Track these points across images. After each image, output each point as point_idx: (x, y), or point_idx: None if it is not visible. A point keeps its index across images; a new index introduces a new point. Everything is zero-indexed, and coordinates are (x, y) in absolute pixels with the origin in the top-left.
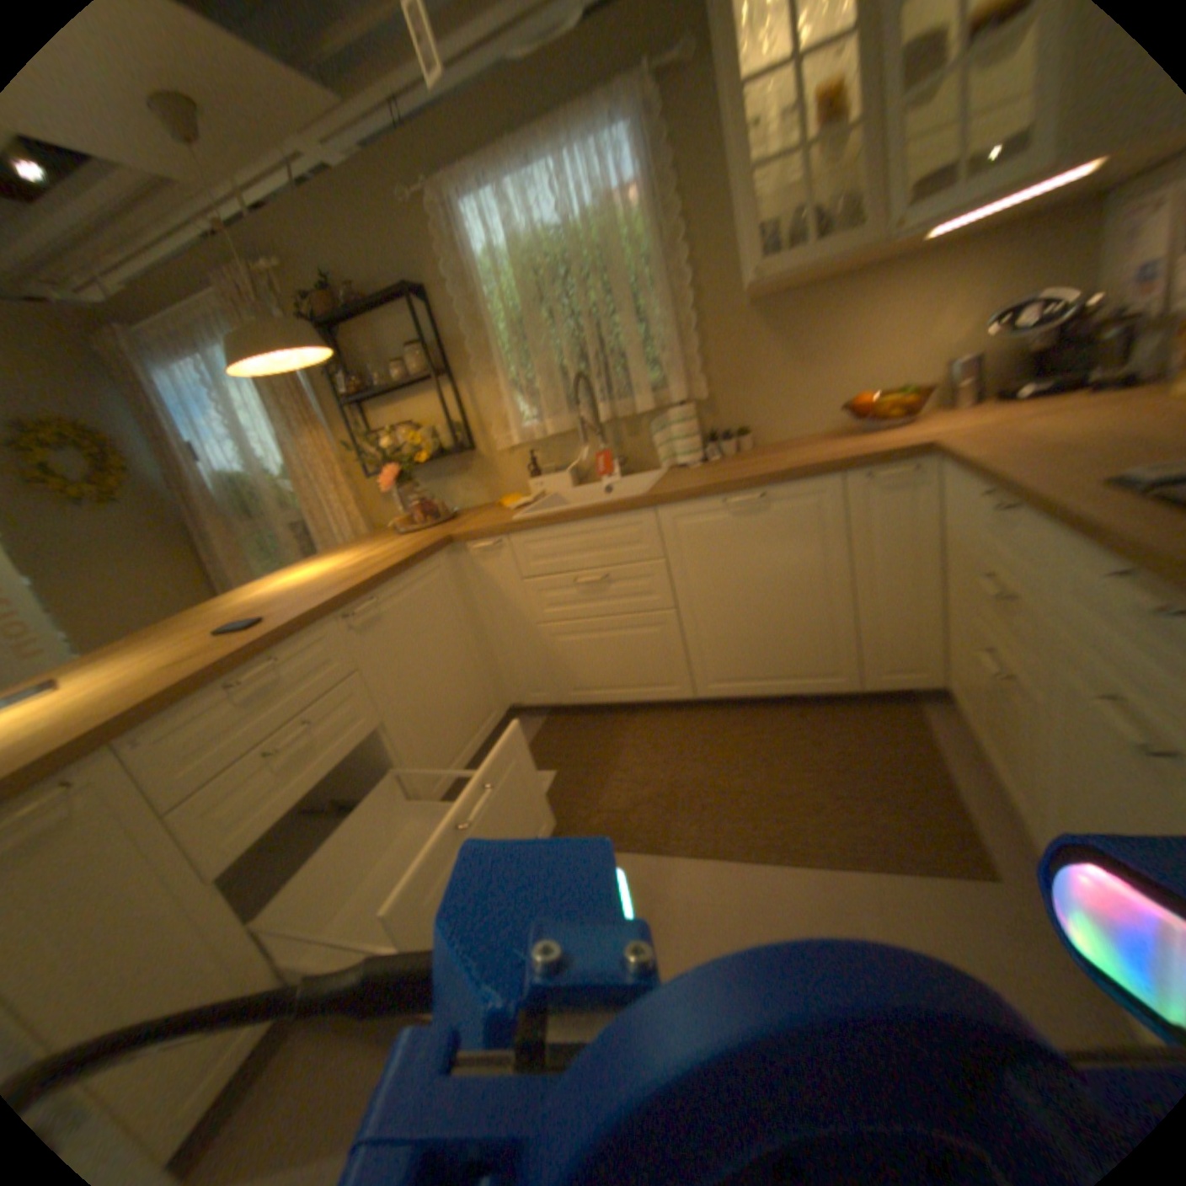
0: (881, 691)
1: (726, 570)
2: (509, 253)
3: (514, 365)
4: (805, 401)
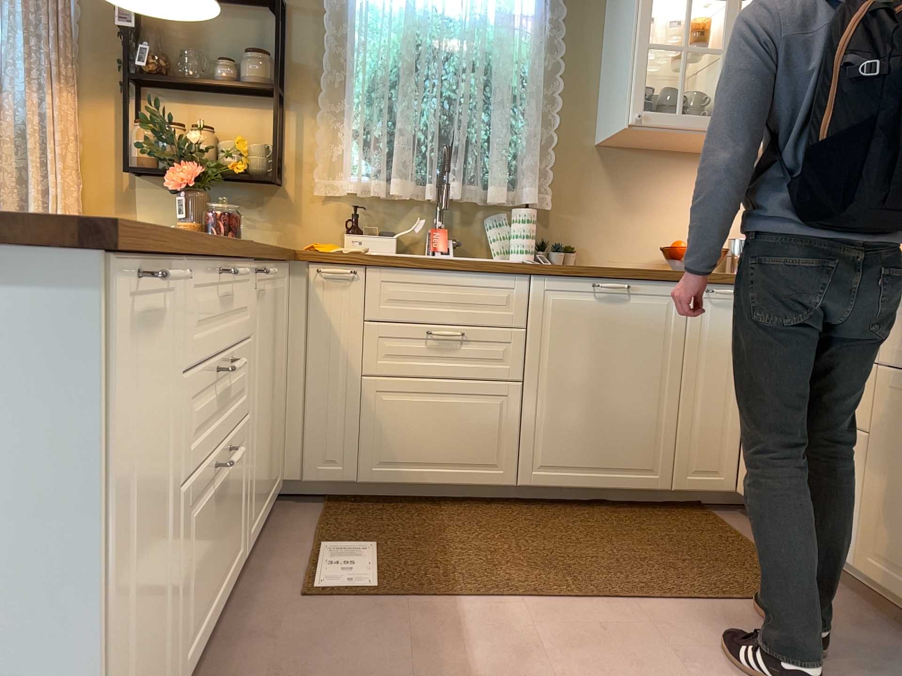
0: (688, 491)
1: (583, 350)
2: (400, 19)
3: (366, 117)
4: (624, 238)
